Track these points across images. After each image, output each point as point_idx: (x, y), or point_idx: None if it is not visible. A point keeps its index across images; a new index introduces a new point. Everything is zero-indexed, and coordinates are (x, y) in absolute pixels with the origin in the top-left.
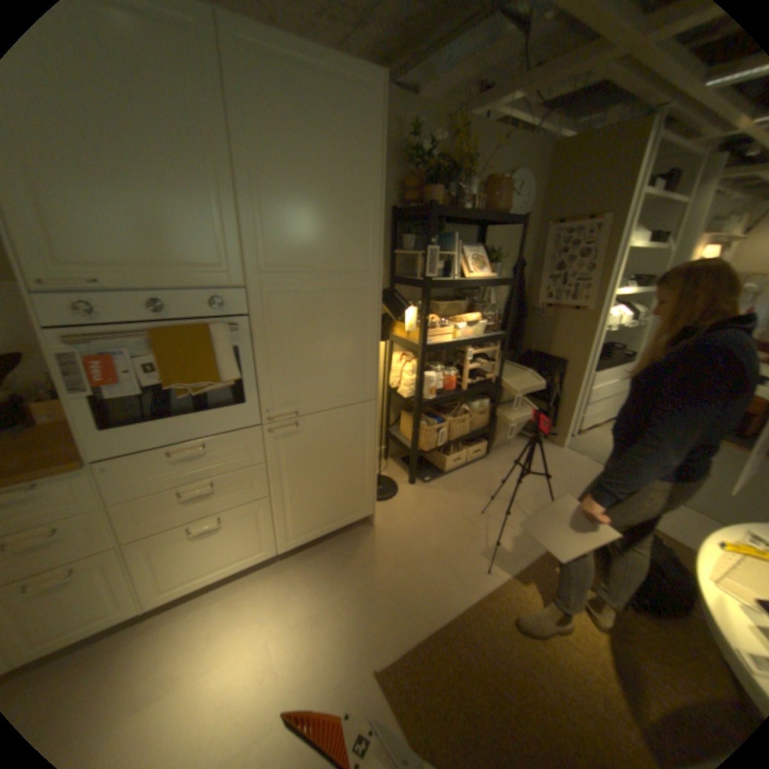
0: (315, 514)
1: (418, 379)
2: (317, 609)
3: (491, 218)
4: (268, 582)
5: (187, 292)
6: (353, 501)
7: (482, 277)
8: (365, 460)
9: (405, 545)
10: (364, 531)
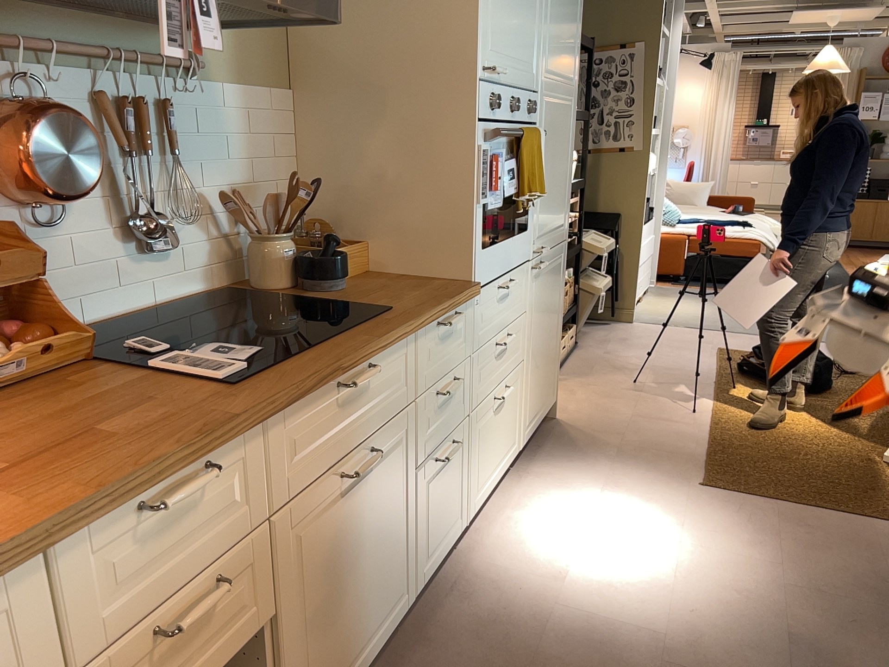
0: (538, 392)
1: None
2: (601, 477)
3: None
4: (526, 482)
5: (521, 94)
6: (551, 377)
7: None
8: (559, 319)
9: (605, 419)
10: (554, 424)
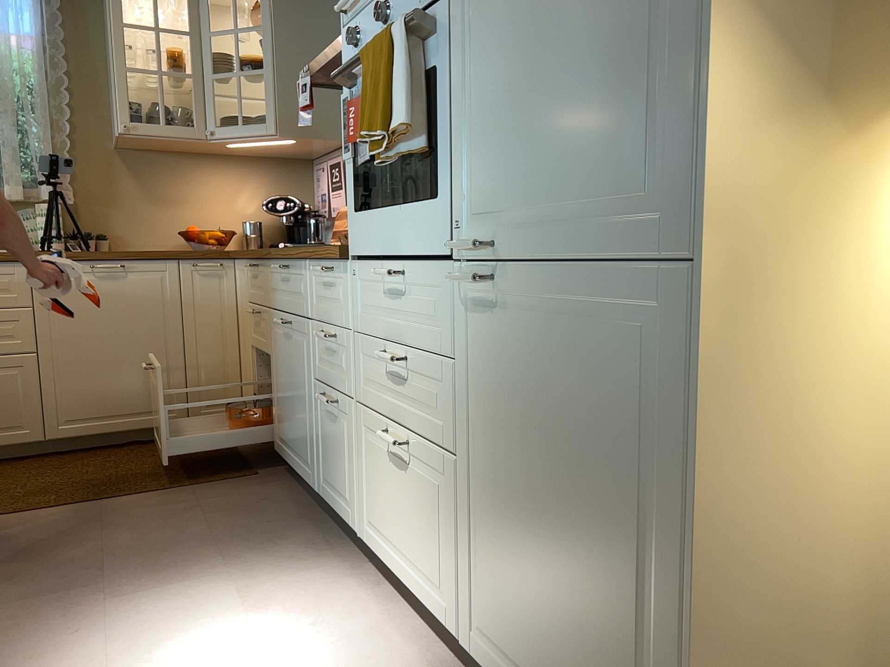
0: (525, 623)
1: None
2: None
3: None
4: None
5: None
6: None
7: None
8: (668, 558)
9: None
10: None
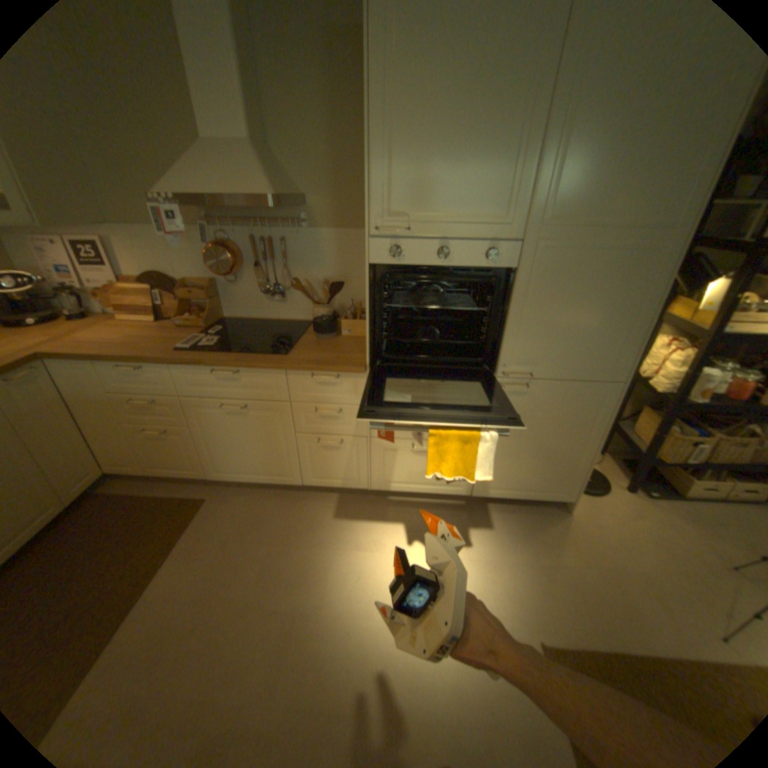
0: (515, 477)
1: (690, 374)
2: (497, 560)
3: None
4: (458, 515)
5: (470, 243)
6: (558, 481)
7: None
8: (587, 445)
9: (606, 552)
10: (560, 516)
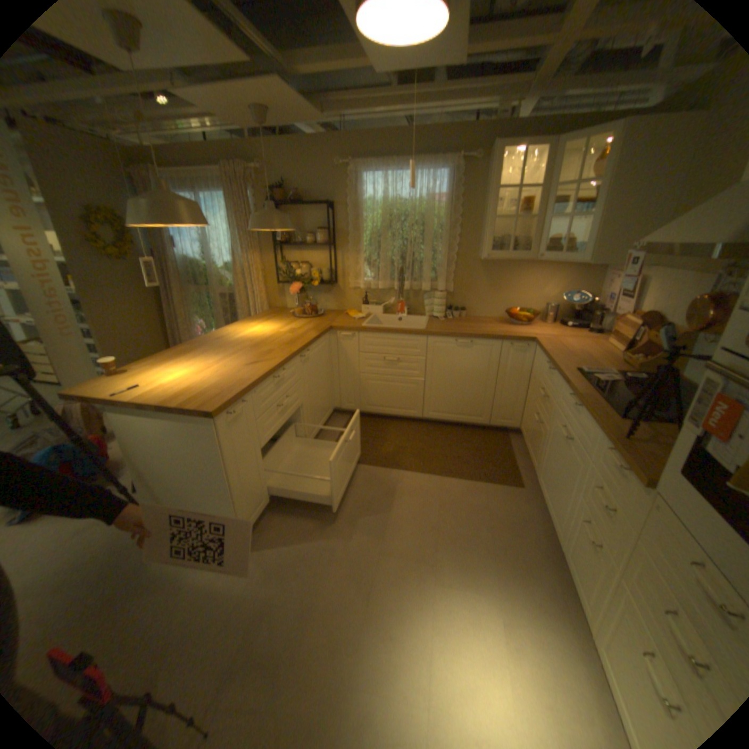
0: None
1: None
2: None
3: None
4: None
5: None
6: None
7: None
8: None
9: None
10: None
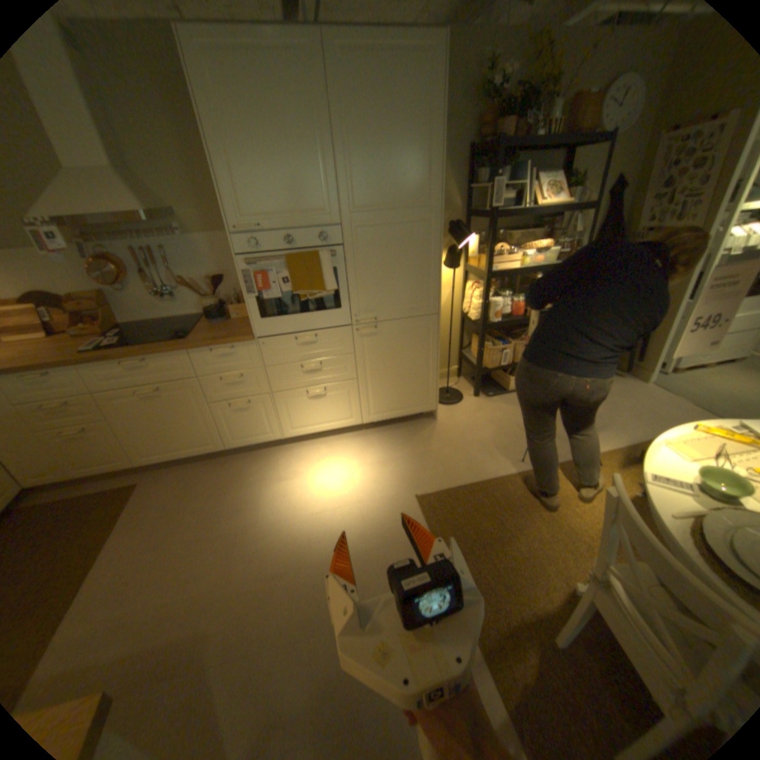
0: (388, 400)
1: (484, 304)
2: (384, 459)
3: (577, 139)
4: (355, 440)
5: (305, 230)
6: (418, 395)
7: (555, 203)
8: (428, 364)
9: (457, 435)
10: (428, 422)
